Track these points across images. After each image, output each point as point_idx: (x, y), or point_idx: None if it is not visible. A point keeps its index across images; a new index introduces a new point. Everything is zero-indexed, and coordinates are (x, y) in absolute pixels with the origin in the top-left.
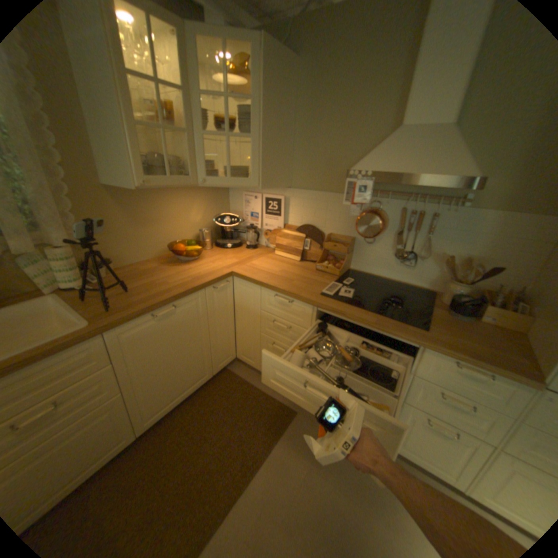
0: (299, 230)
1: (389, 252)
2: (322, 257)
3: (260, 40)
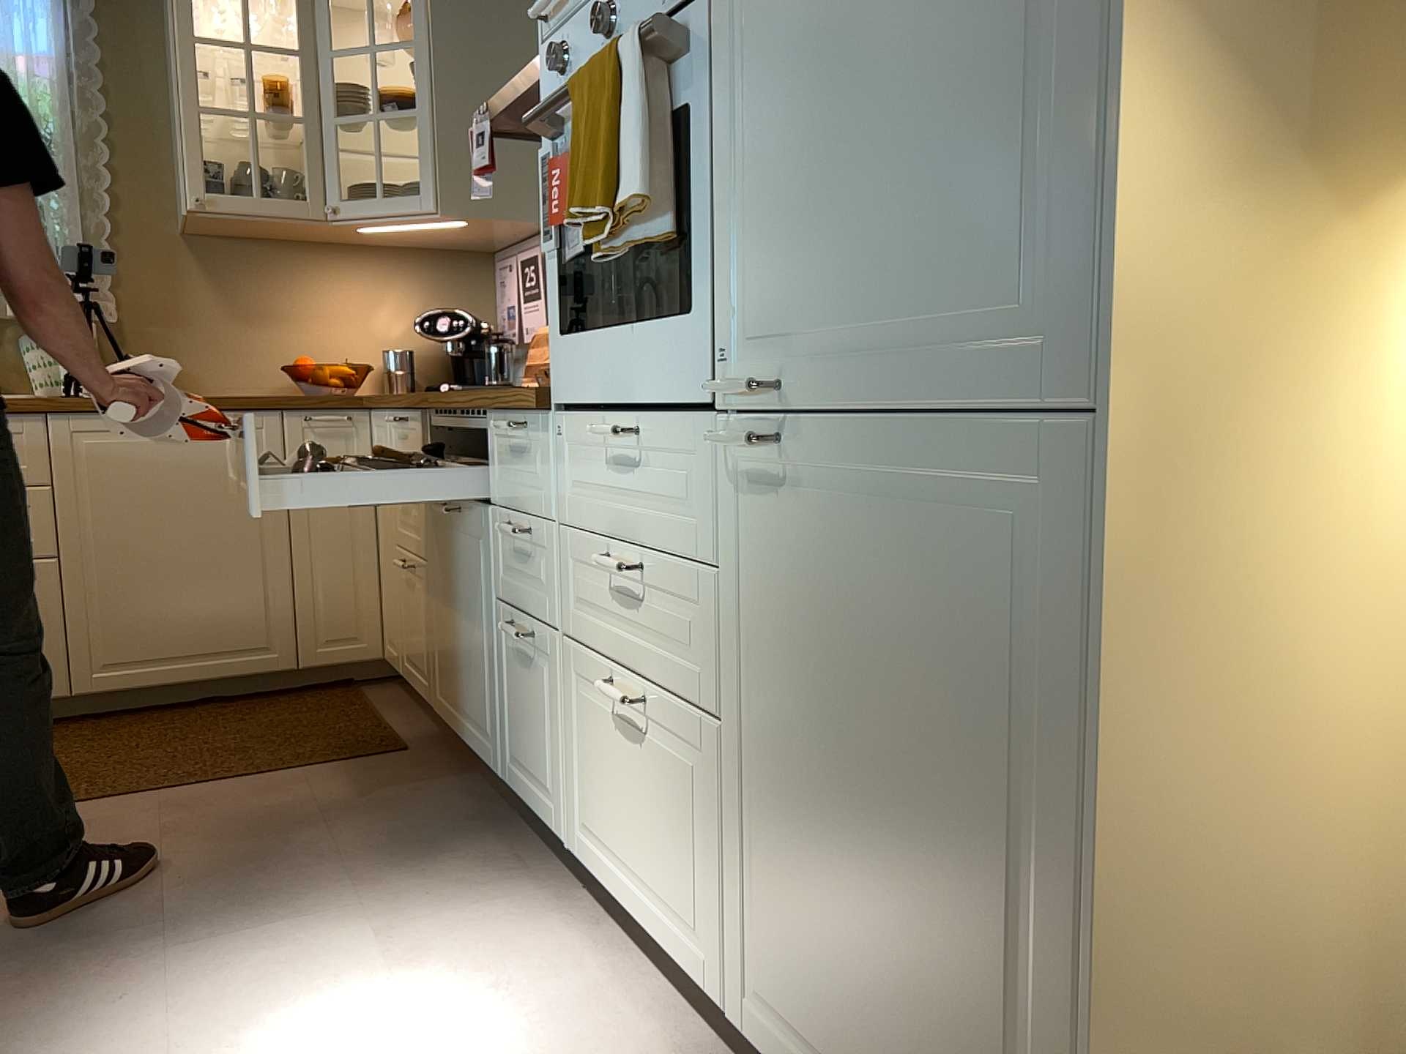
0: None
1: None
2: None
3: None
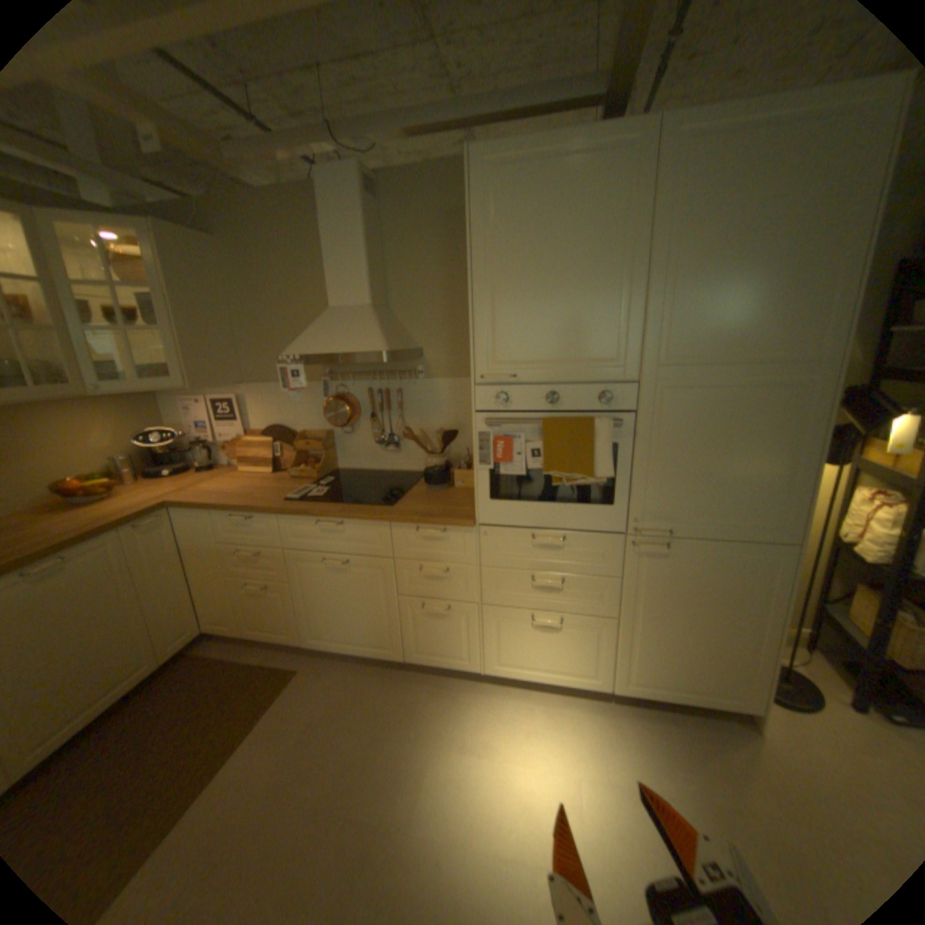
0: (264, 433)
1: (371, 440)
2: (296, 461)
3: (147, 225)
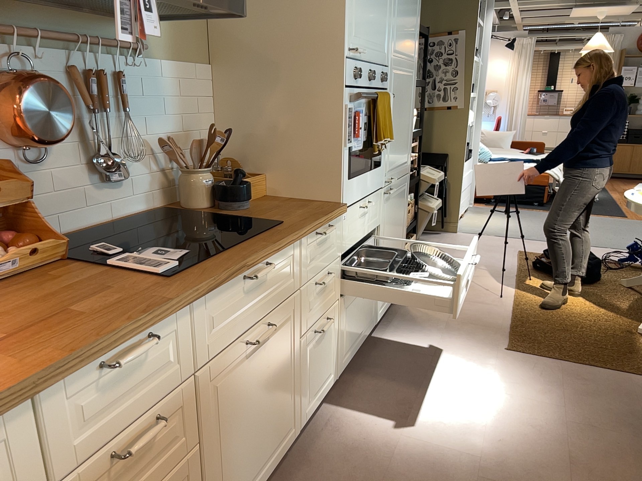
0: None
1: (76, 169)
2: None
3: None
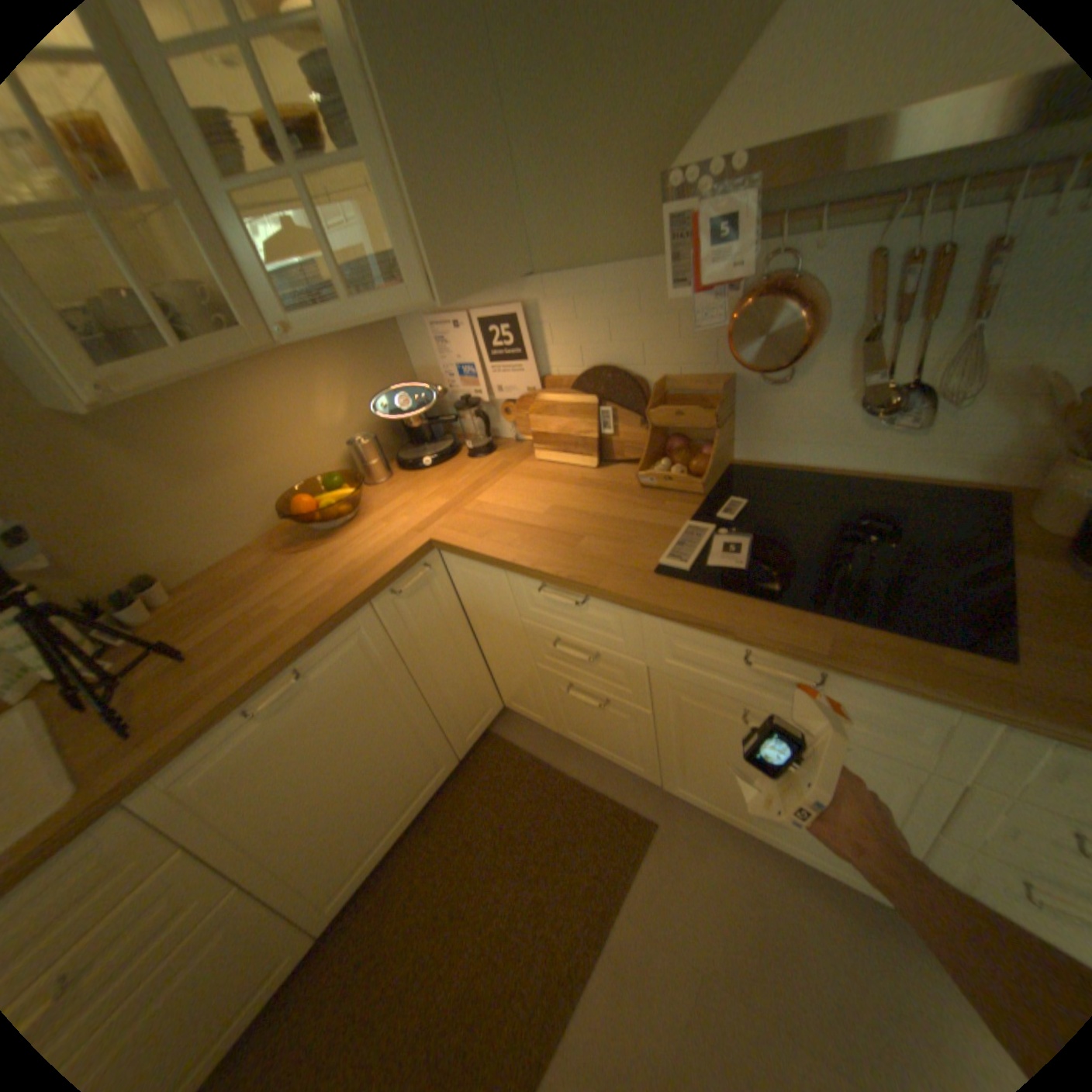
0: (579, 384)
1: (843, 397)
2: (650, 447)
3: None
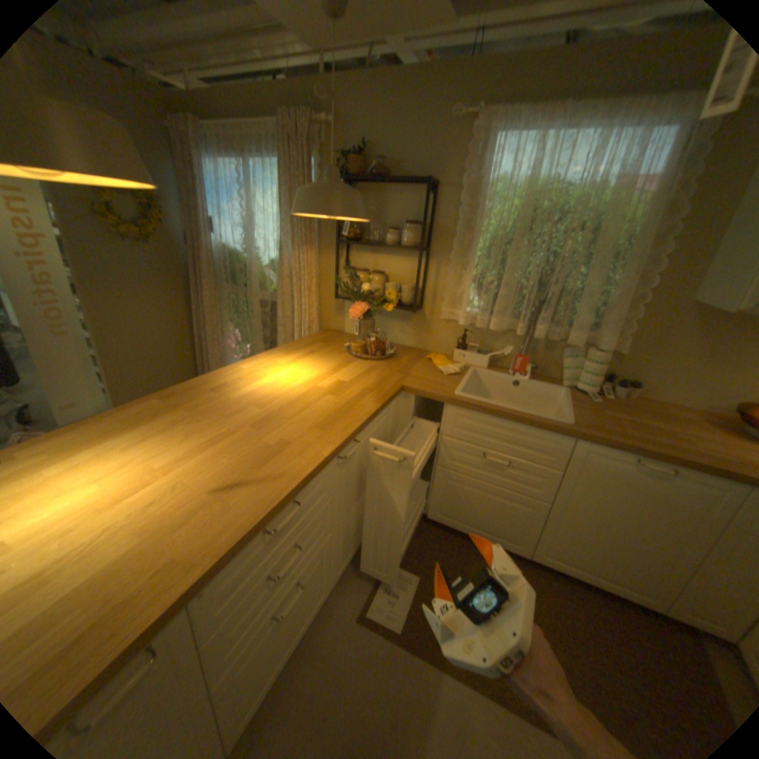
0: None
1: None
2: None
3: None
